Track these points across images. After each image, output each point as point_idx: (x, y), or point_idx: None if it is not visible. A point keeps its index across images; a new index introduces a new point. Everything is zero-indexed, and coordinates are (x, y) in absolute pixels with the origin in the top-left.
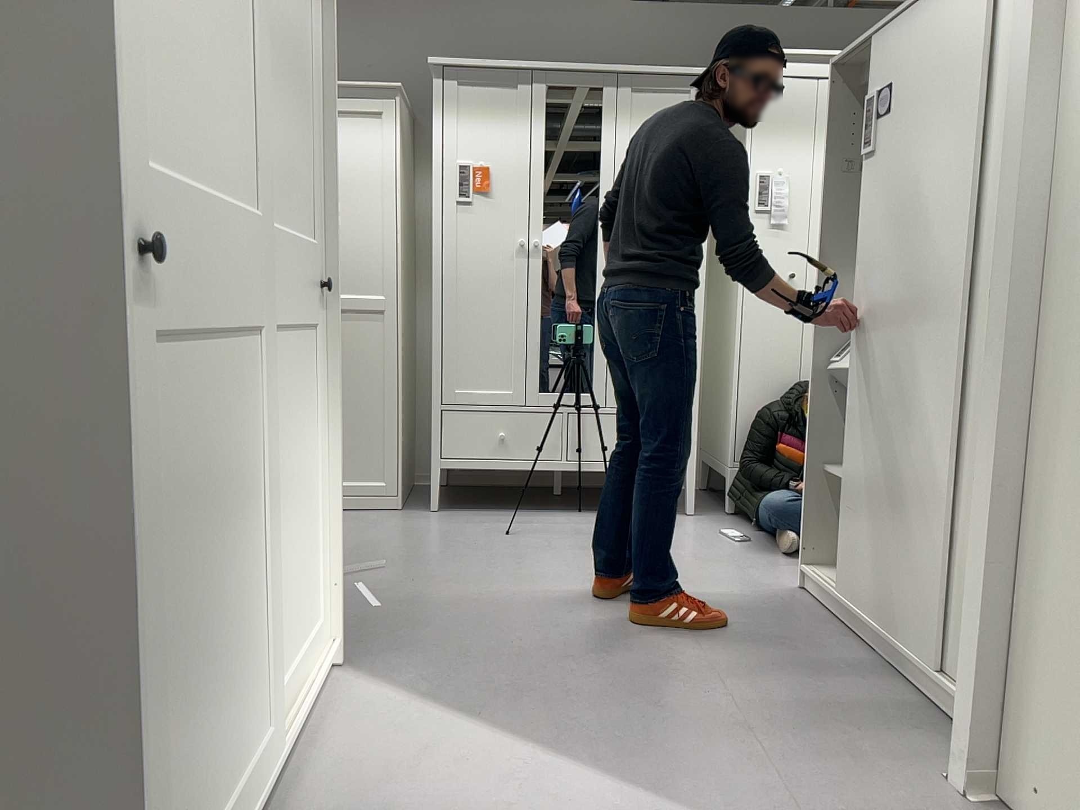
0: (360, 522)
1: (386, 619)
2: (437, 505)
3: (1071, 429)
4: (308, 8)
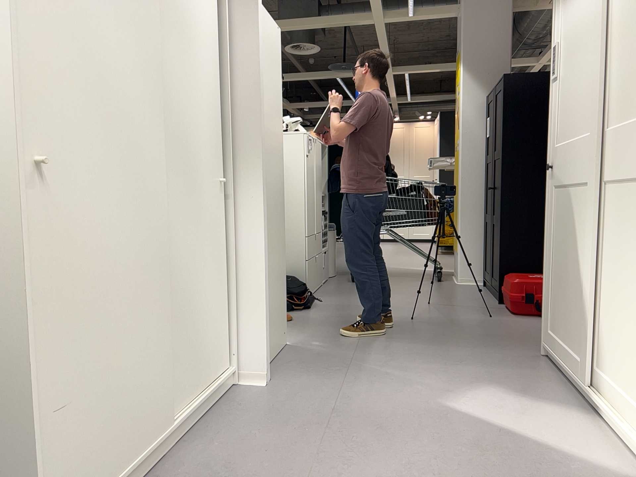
0: None
1: None
2: None
3: (263, 216)
4: None
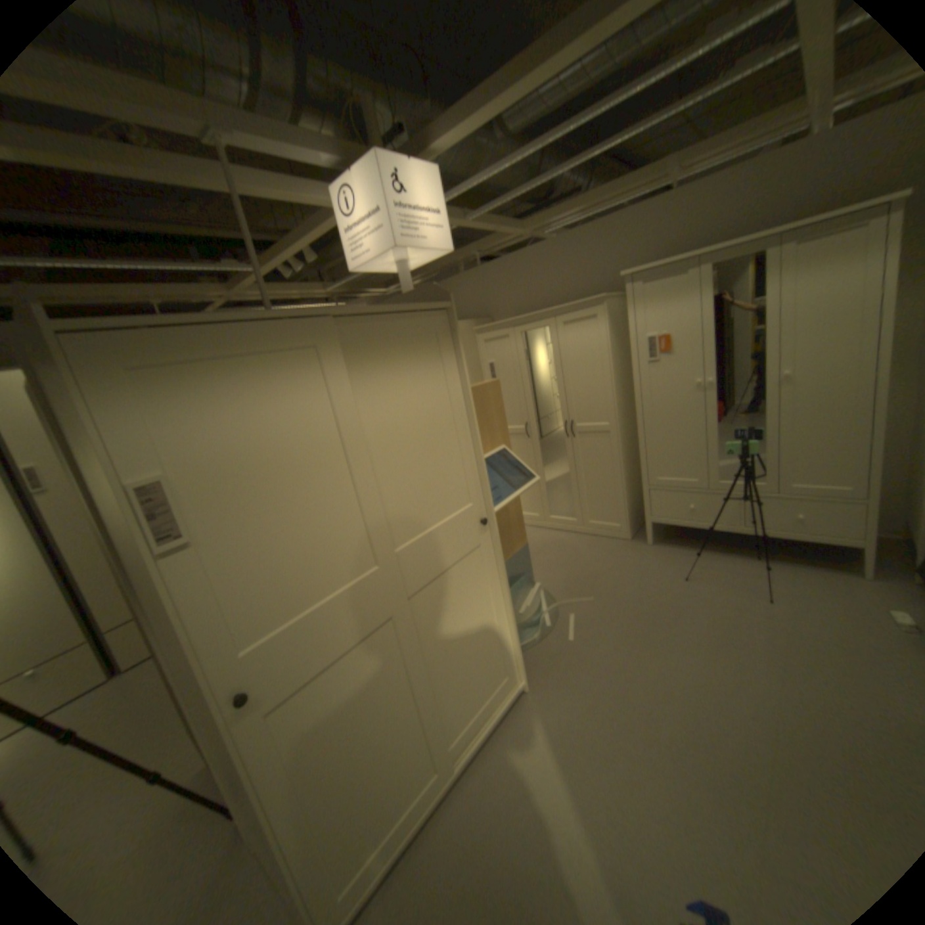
0: (602, 552)
1: (571, 653)
2: (655, 540)
3: None
4: (446, 385)
